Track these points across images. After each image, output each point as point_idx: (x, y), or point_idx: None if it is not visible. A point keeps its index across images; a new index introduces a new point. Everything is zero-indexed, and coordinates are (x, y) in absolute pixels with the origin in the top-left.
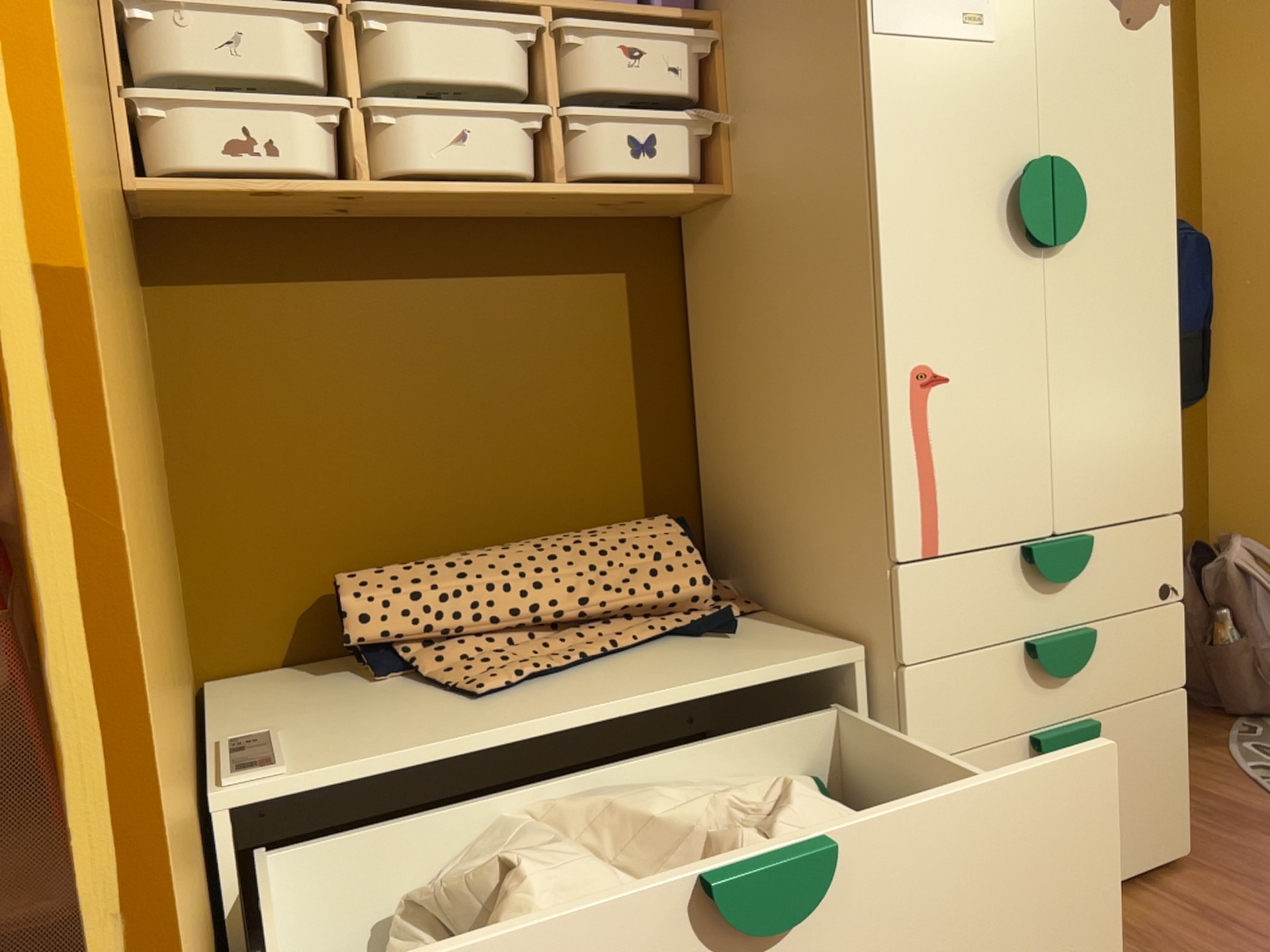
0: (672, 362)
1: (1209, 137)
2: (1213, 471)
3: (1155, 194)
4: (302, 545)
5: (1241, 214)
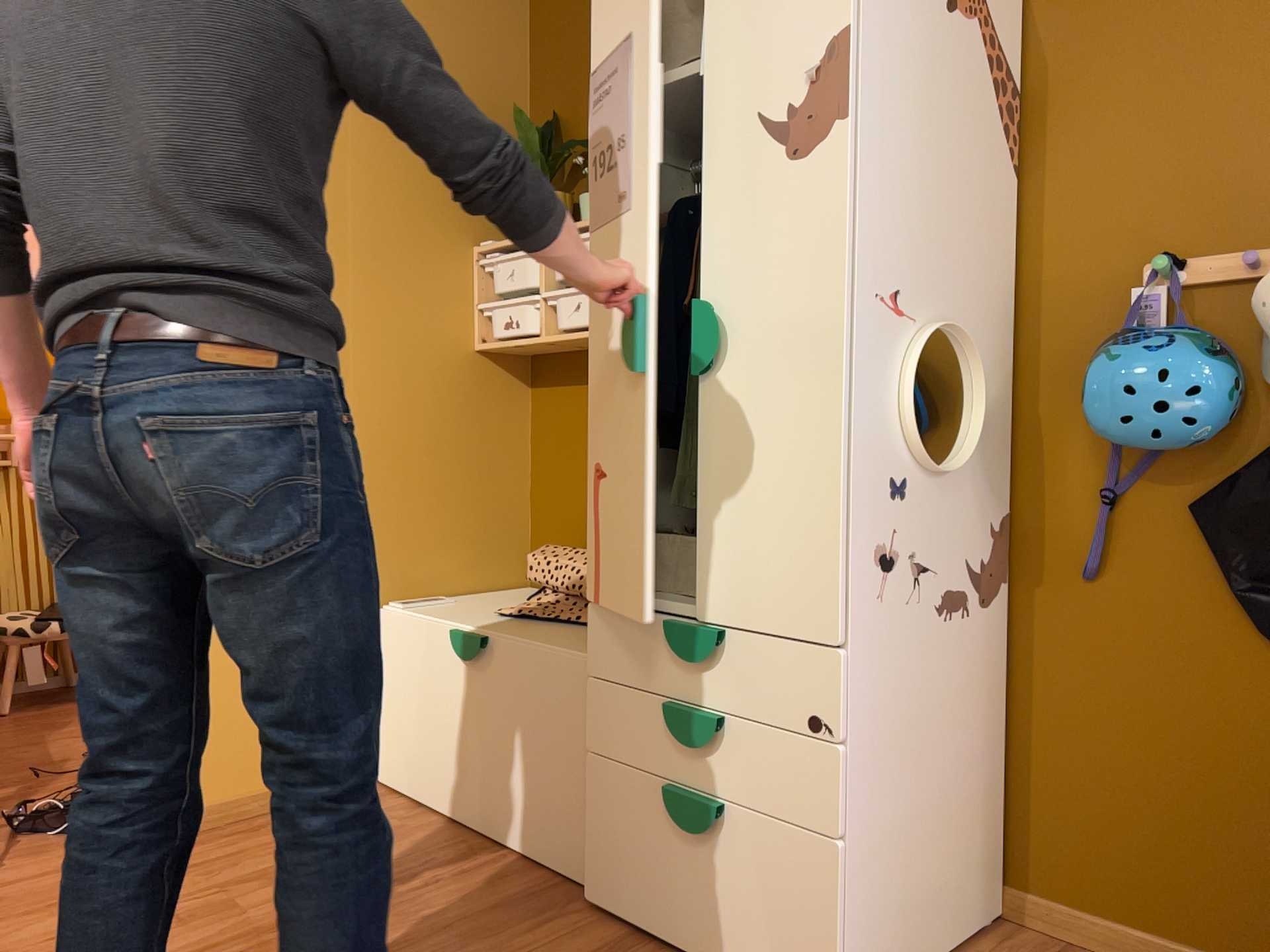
0: None
1: None
2: None
3: (817, 314)
4: (566, 528)
5: None
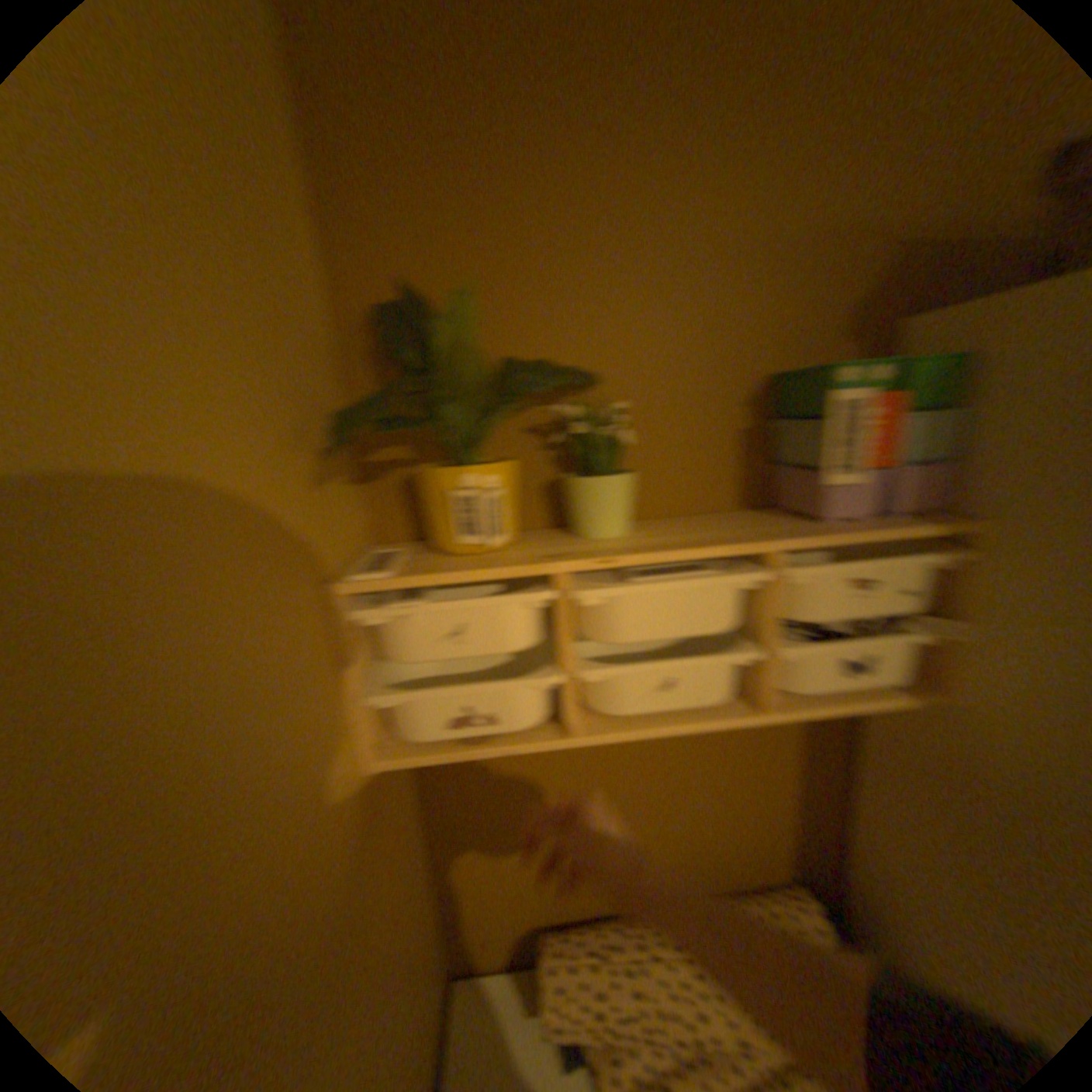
0: (834, 762)
1: None
2: None
3: None
4: (519, 896)
5: None
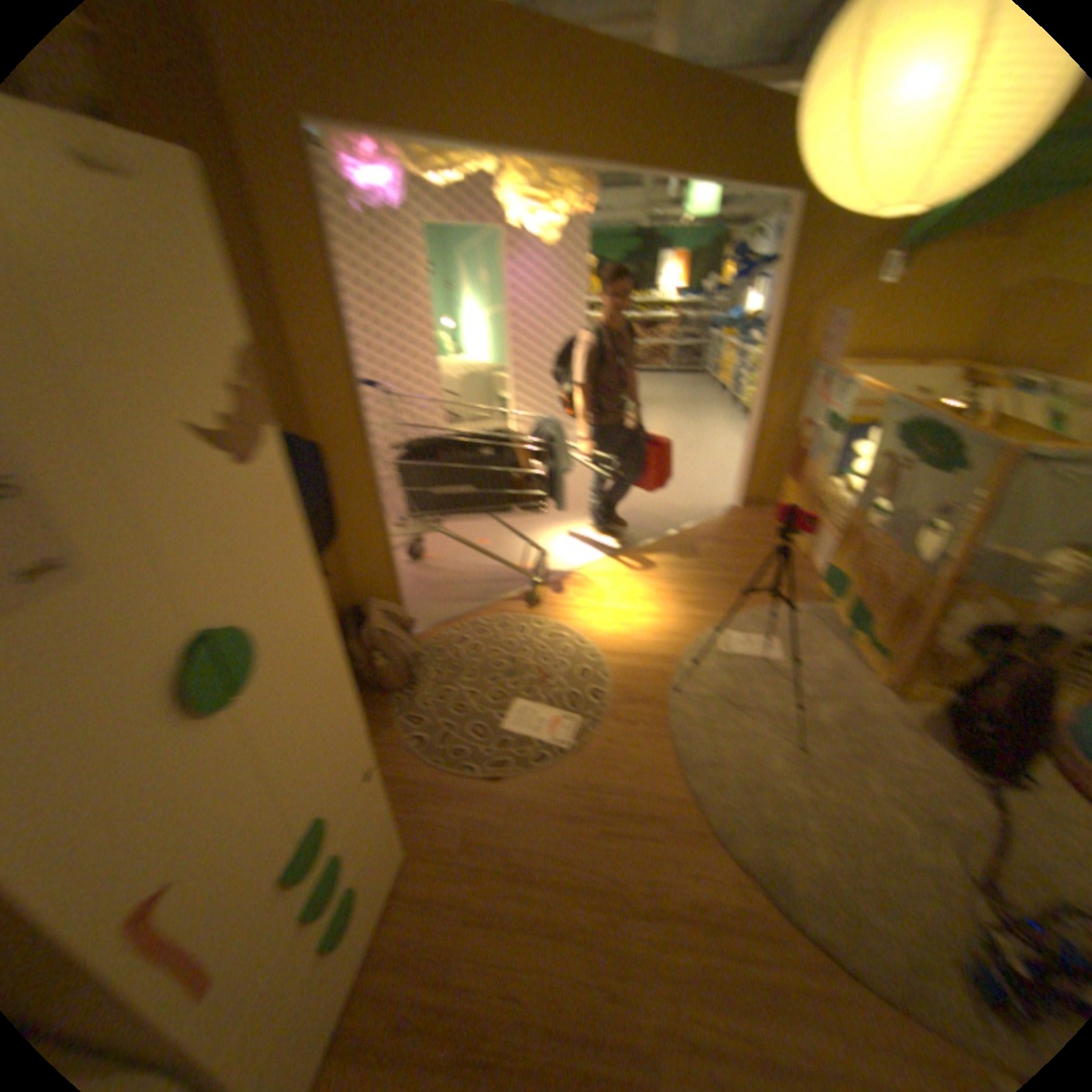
0: None
1: (305, 369)
2: (352, 565)
3: (304, 577)
4: None
5: (336, 420)
